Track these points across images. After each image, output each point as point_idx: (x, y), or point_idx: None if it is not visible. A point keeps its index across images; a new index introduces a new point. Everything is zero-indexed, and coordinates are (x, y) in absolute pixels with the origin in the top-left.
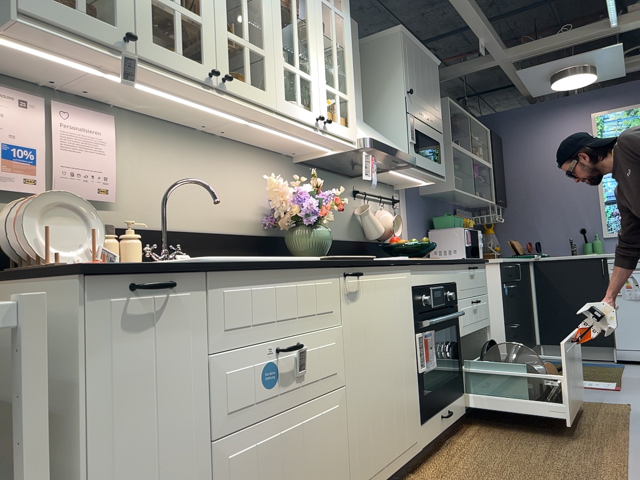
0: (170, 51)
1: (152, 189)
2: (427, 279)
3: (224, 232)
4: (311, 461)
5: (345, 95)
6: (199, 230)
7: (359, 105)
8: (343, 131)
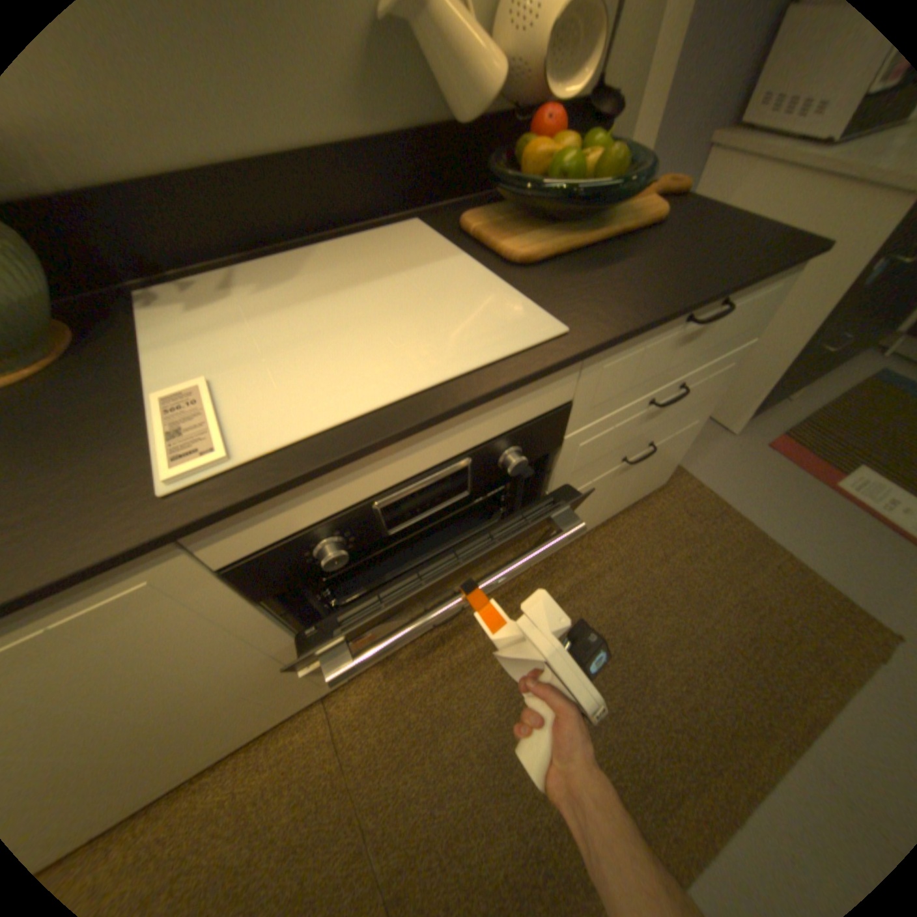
0: None
1: None
2: (337, 498)
3: None
4: None
5: None
6: None
7: None
8: None
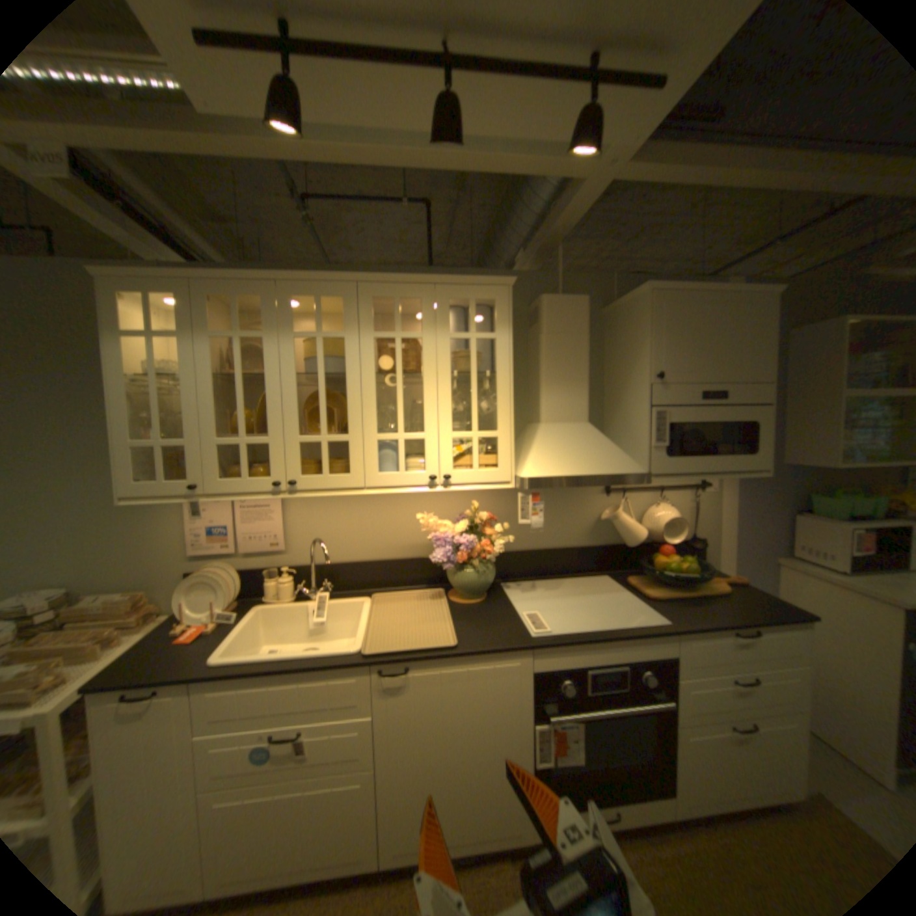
0: (237, 479)
1: (320, 533)
2: (578, 662)
3: (394, 557)
4: (316, 823)
5: (490, 433)
6: (365, 559)
7: (577, 404)
8: (482, 476)
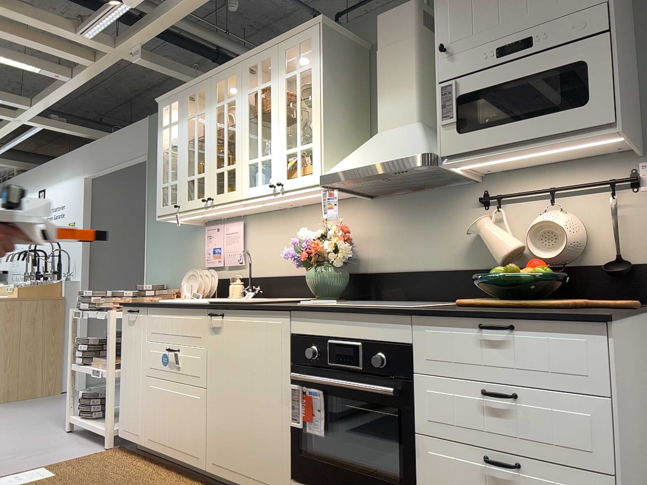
0: (192, 200)
1: (261, 253)
2: (321, 329)
3: (300, 274)
4: (181, 417)
5: (307, 144)
6: (284, 275)
7: (405, 107)
8: (301, 181)
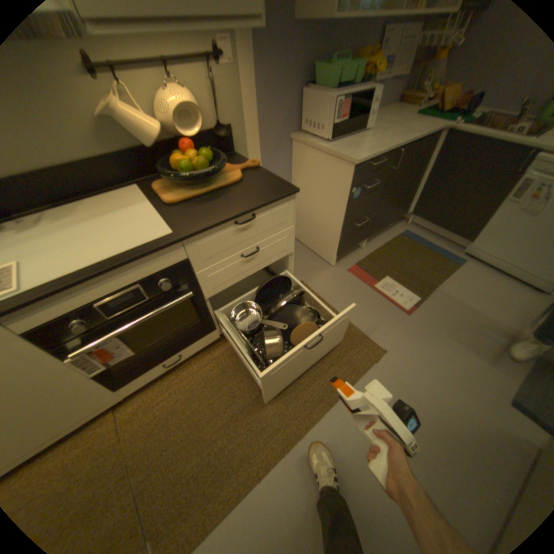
0: None
1: None
2: (74, 303)
3: None
4: None
5: None
6: None
7: None
8: None
